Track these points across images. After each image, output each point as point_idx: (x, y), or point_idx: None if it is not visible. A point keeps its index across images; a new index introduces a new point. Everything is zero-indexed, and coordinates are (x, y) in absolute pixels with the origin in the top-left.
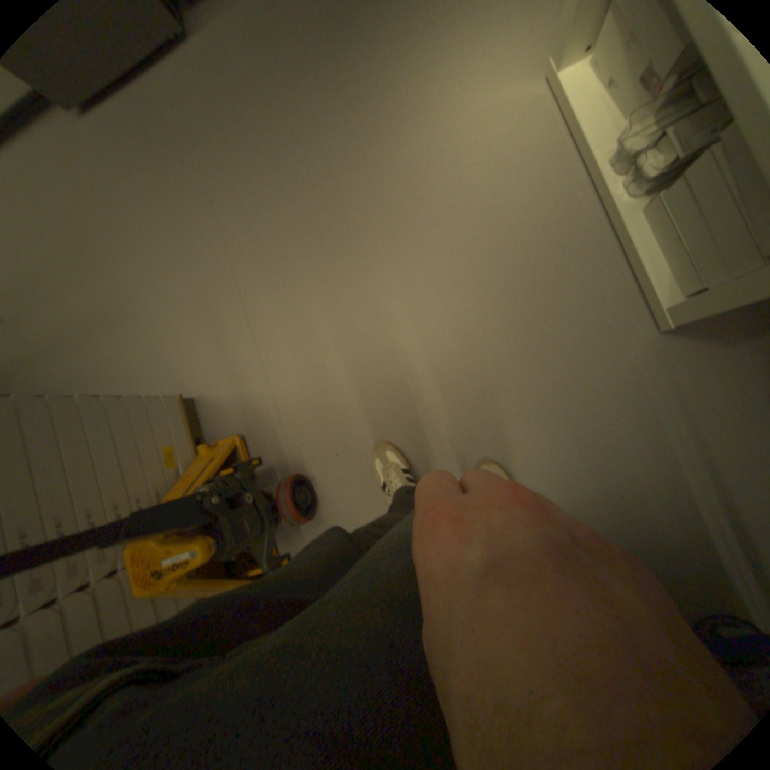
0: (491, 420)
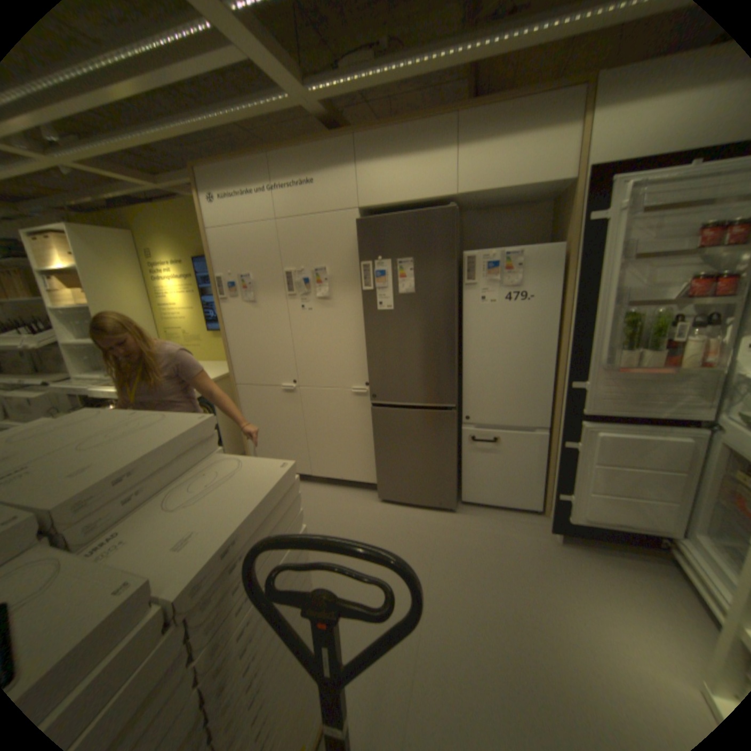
0: None
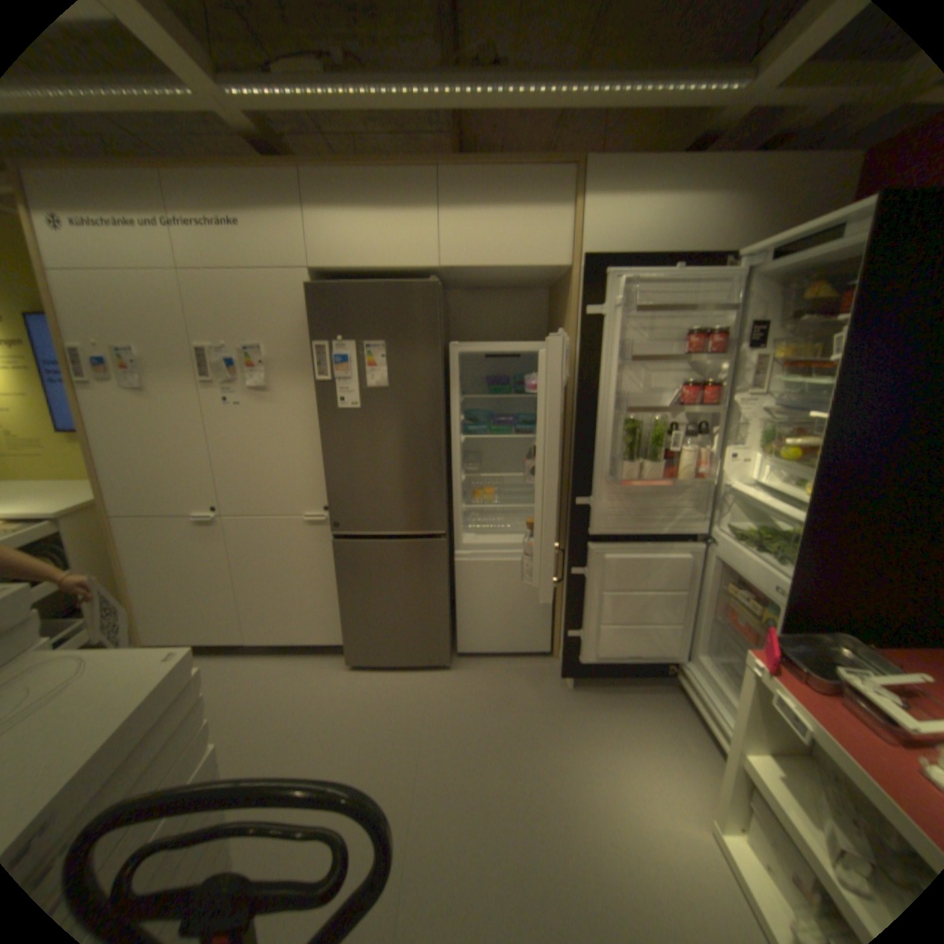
0: None
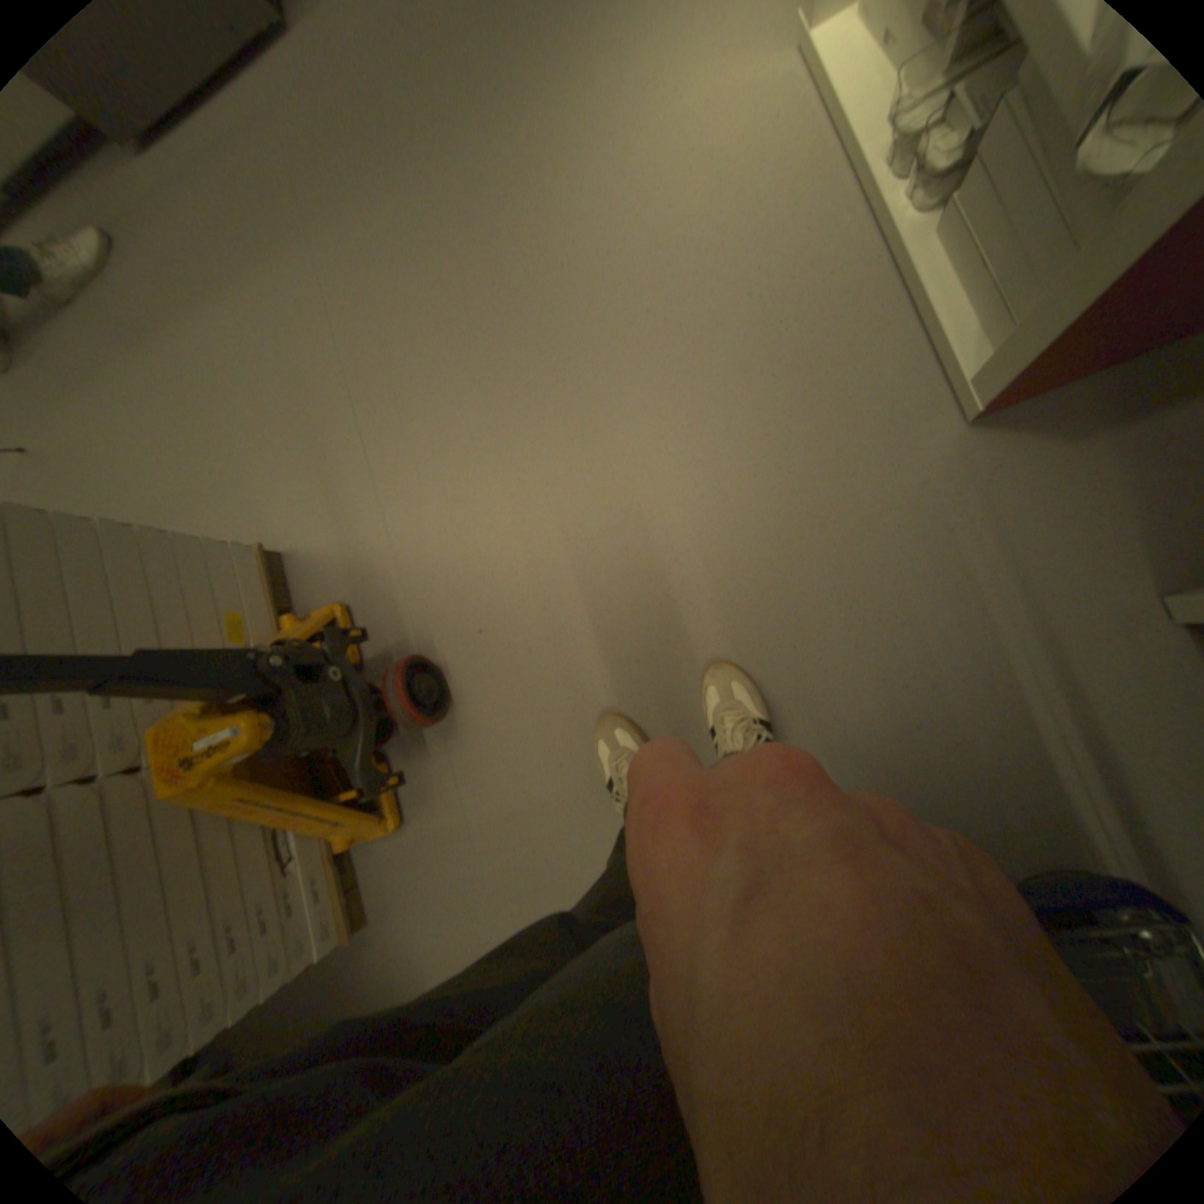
0: (708, 570)
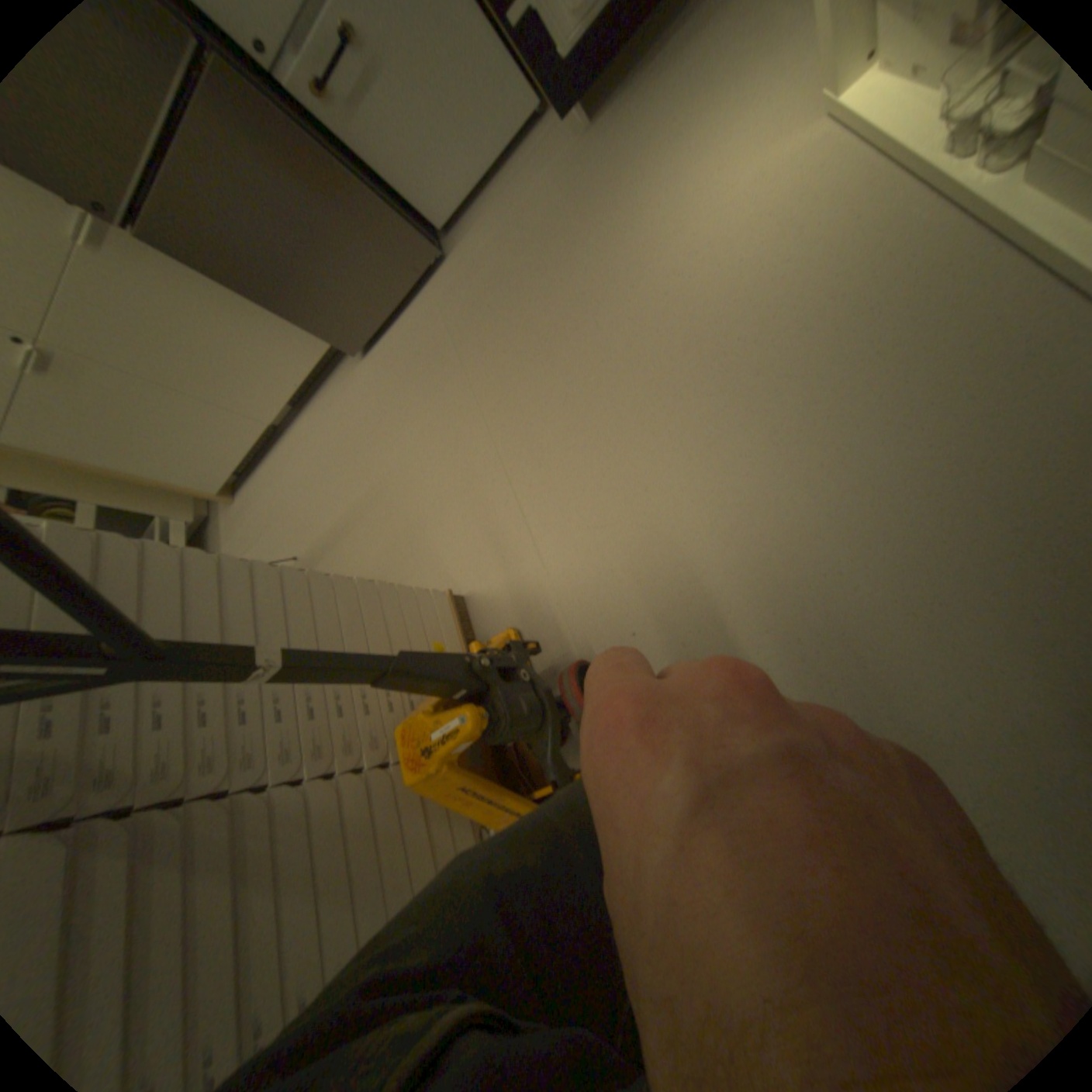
0: (857, 540)
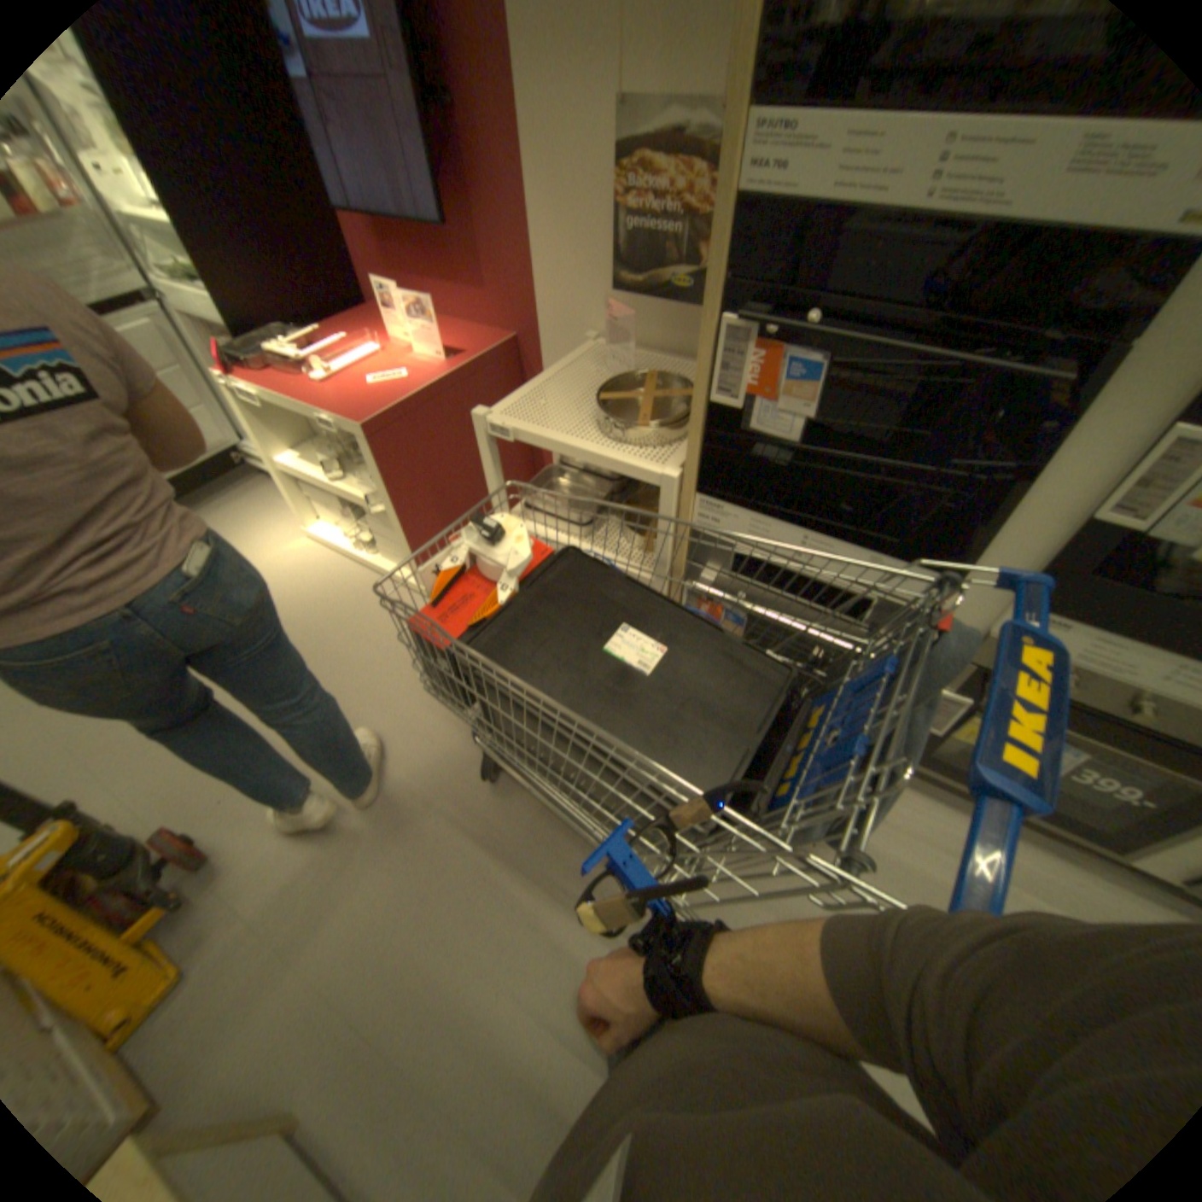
0: (352, 695)
